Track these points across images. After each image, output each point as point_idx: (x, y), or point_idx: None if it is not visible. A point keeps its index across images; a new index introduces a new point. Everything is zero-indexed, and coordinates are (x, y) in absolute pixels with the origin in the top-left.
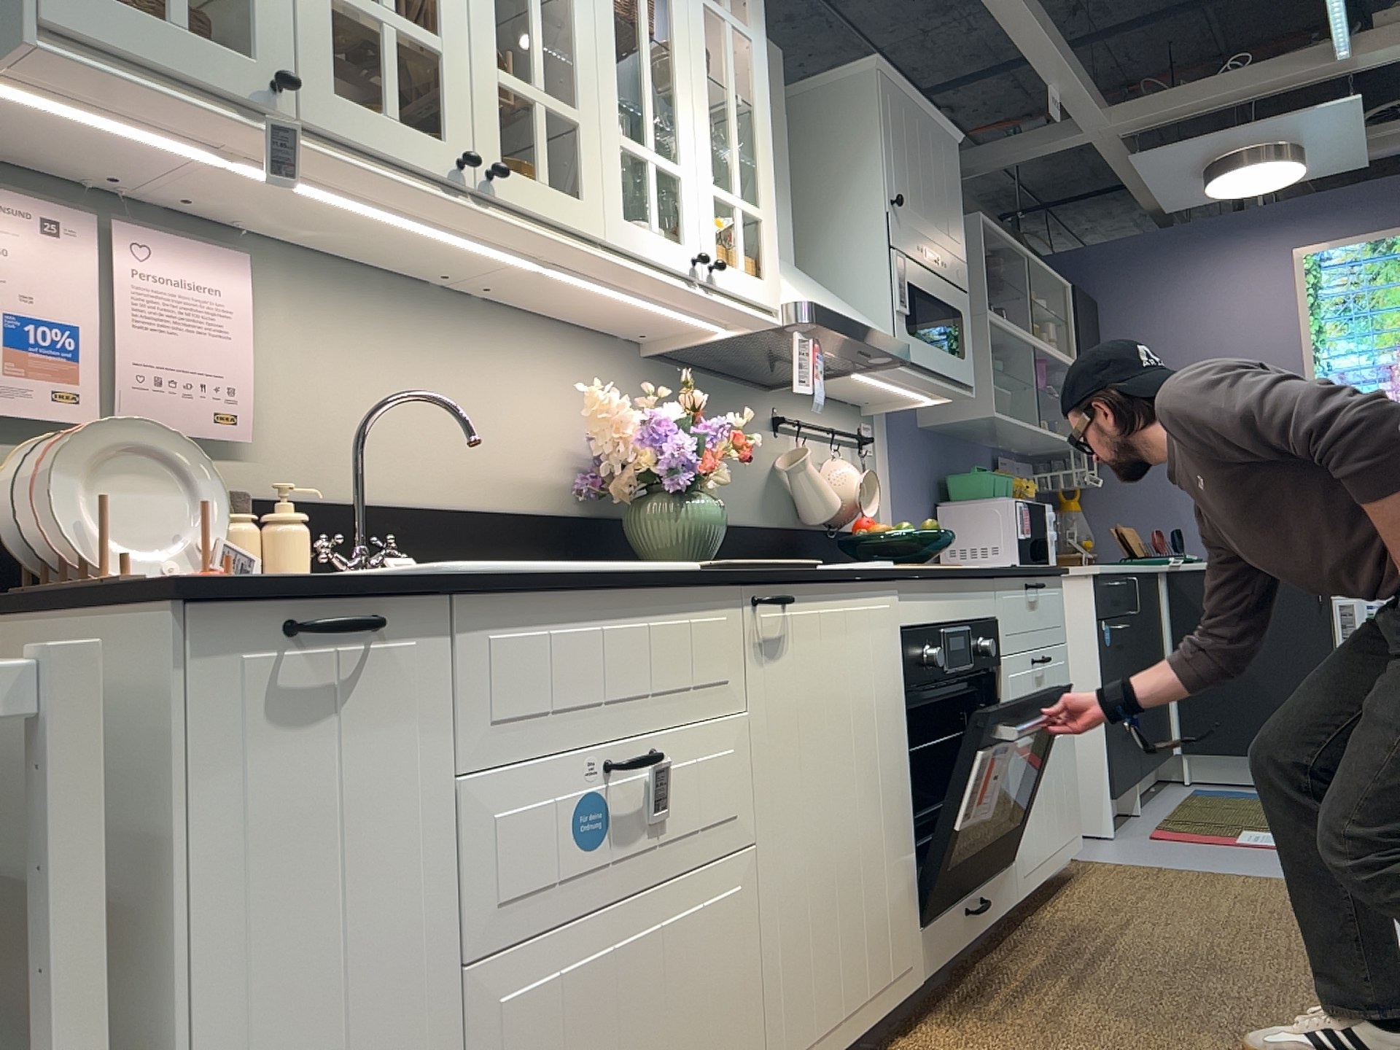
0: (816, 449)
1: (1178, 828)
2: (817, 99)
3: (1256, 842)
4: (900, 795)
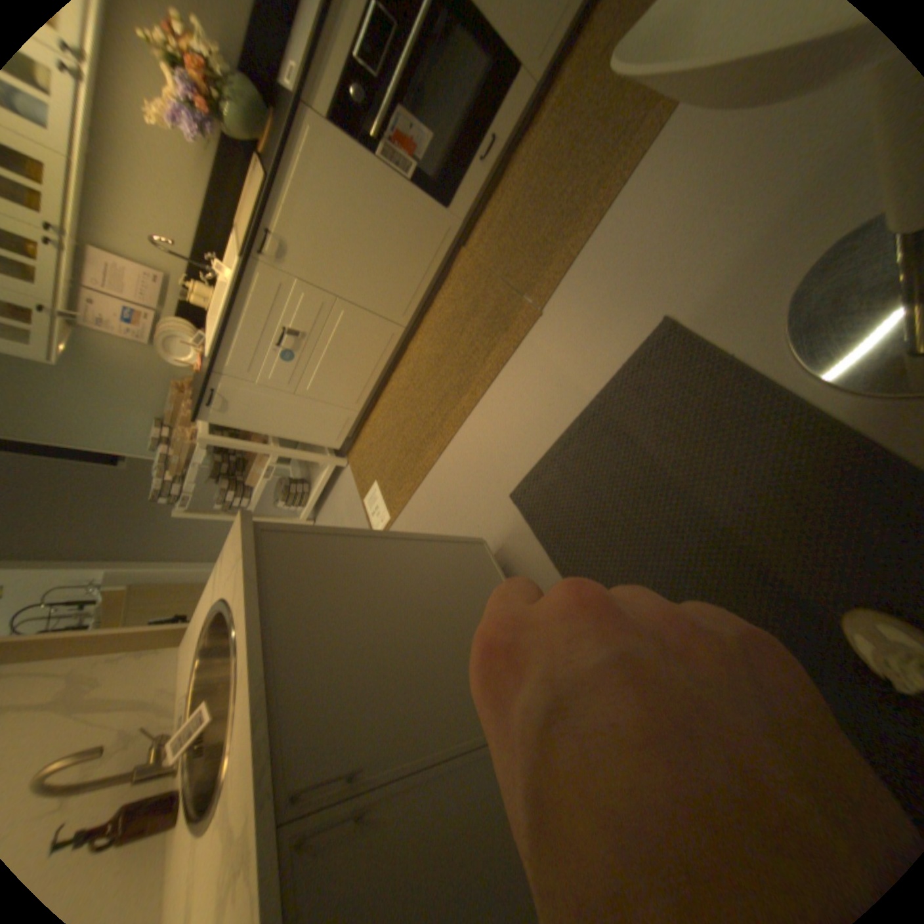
0: None
1: None
2: None
3: None
4: (391, 189)
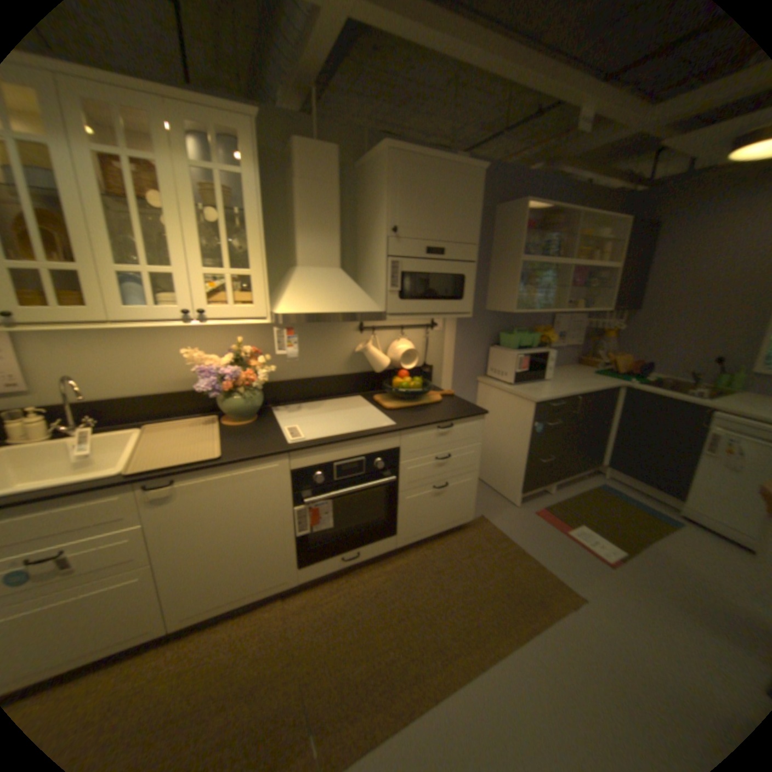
0: (392, 335)
1: (555, 513)
2: (373, 164)
3: (577, 539)
4: (281, 531)
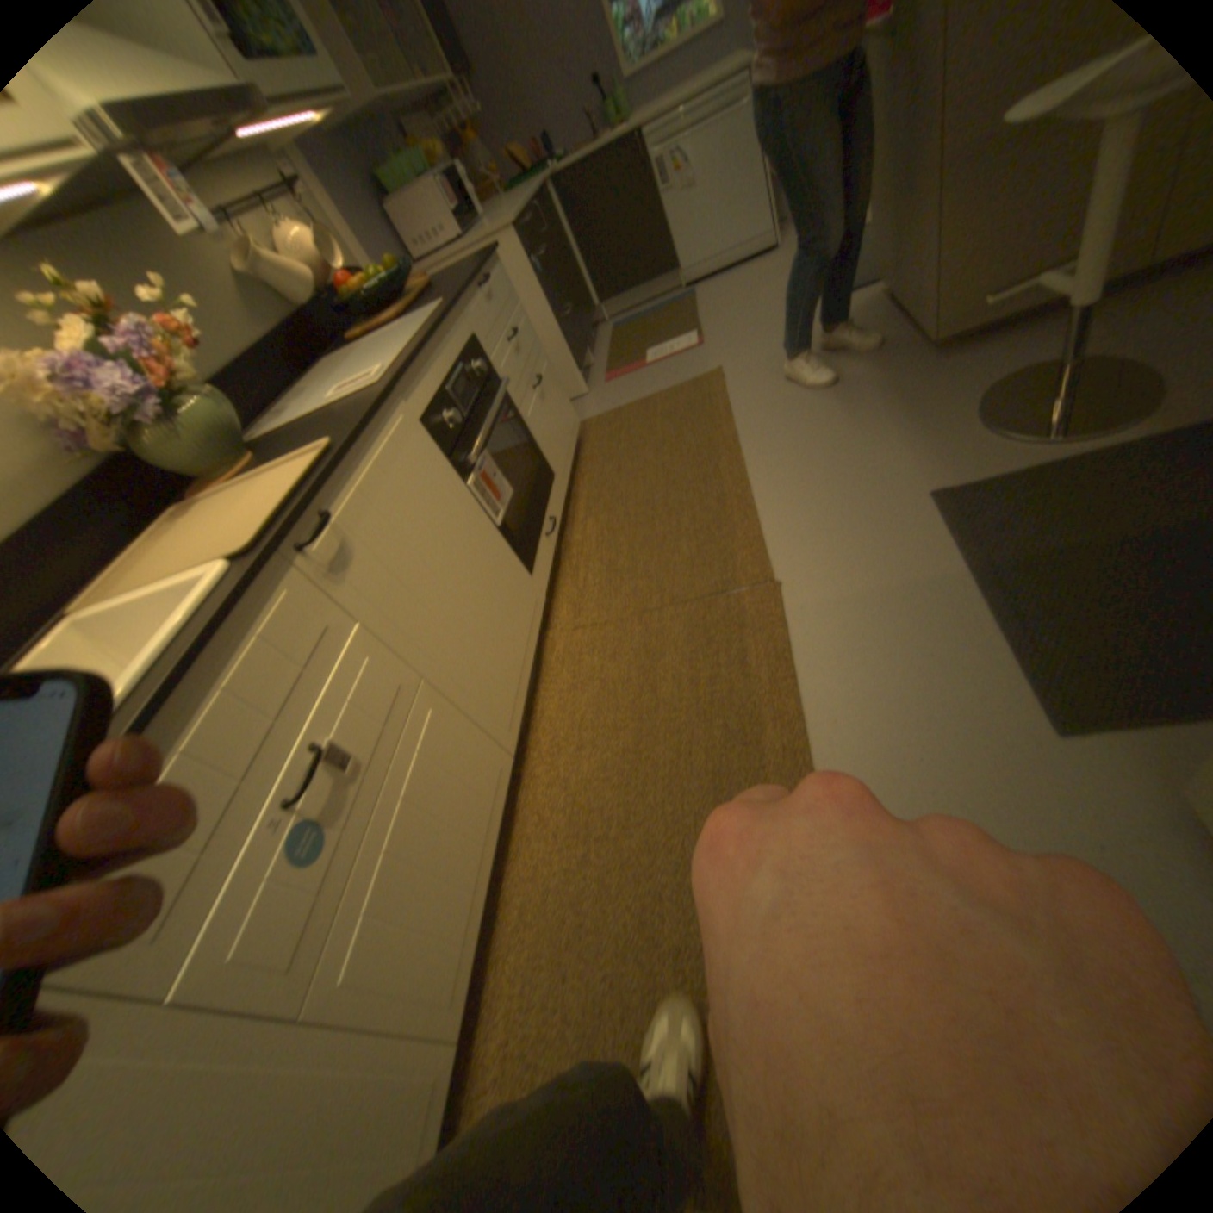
0: (252, 223)
1: (617, 364)
2: None
3: (657, 355)
4: (484, 529)
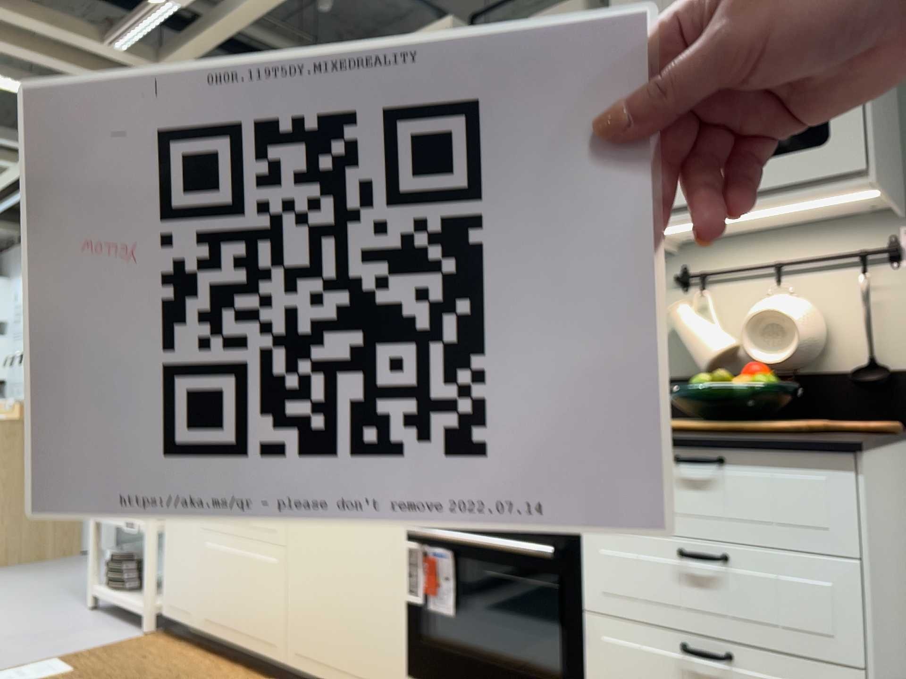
0: (758, 288)
1: None
2: None
3: None
4: (388, 578)
